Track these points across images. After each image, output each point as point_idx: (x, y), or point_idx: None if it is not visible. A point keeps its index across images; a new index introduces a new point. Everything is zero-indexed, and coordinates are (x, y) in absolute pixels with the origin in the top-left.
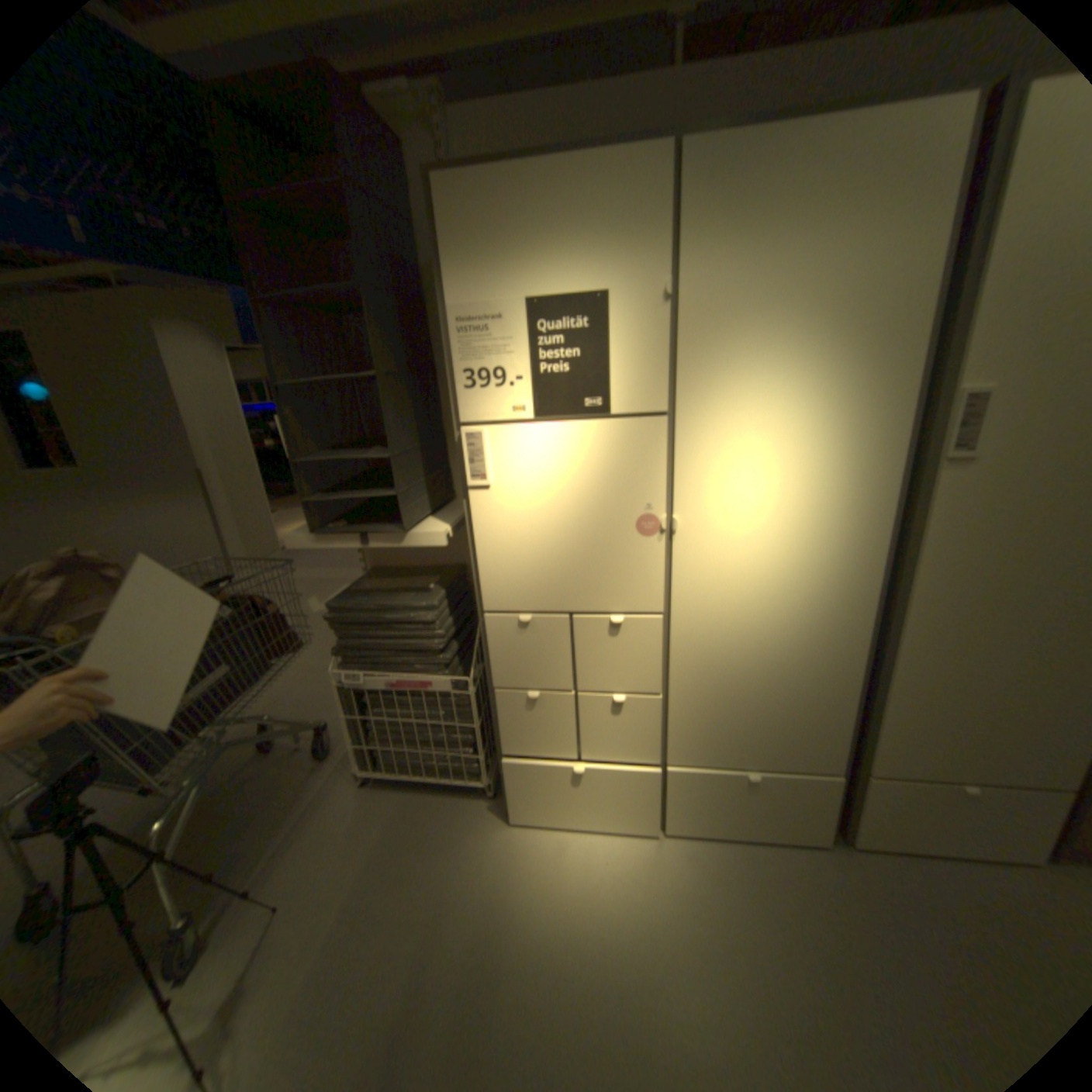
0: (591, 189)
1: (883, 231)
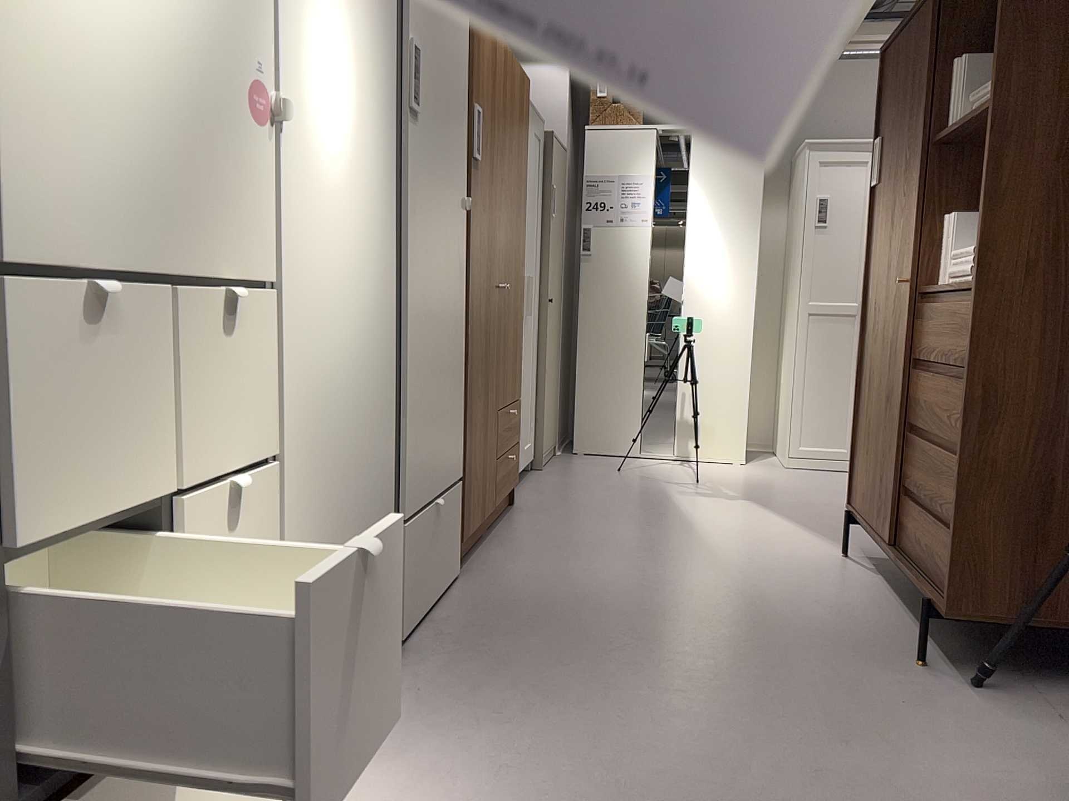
0: None
1: None
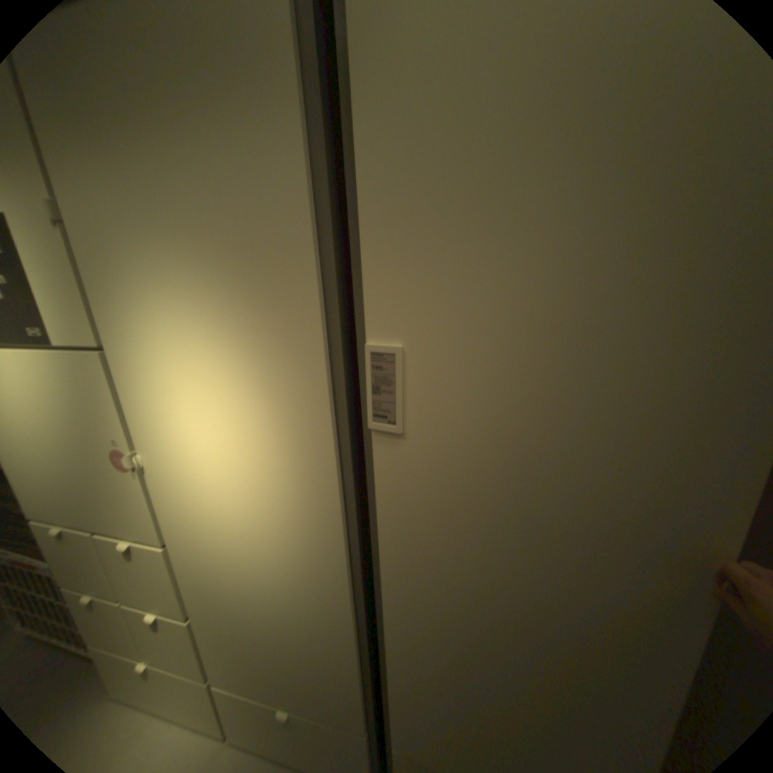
0: None
1: (228, 139)
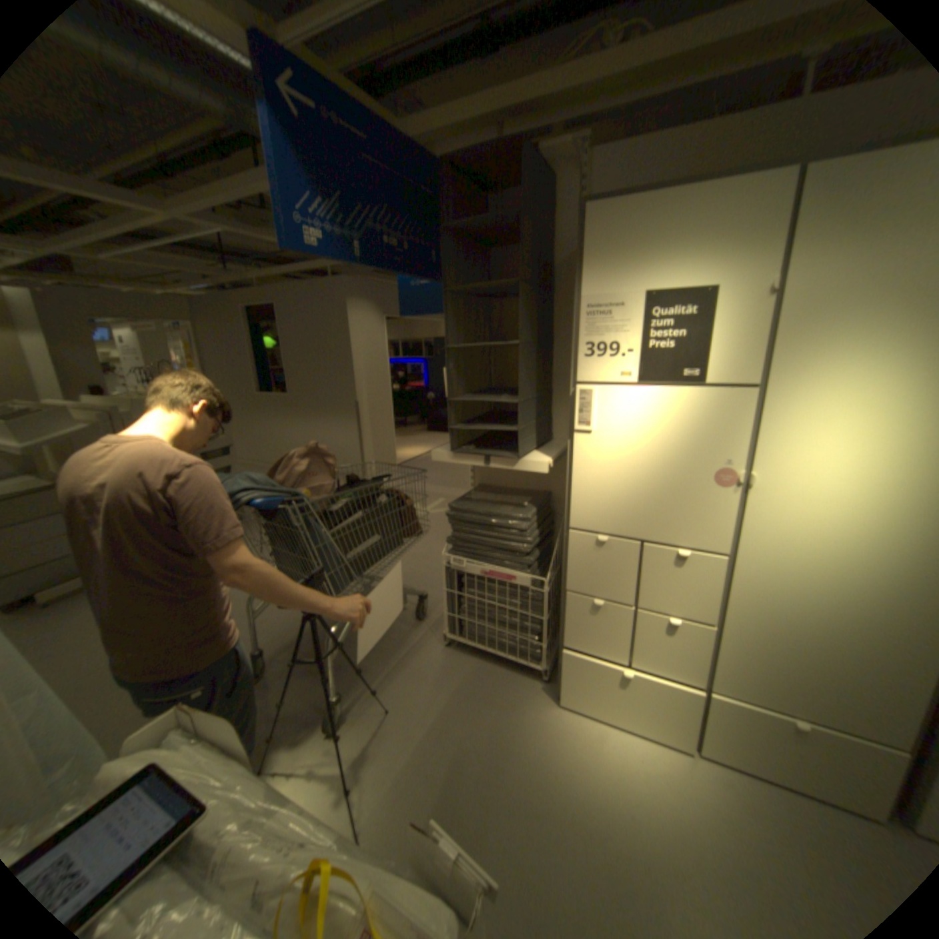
0: (716, 209)
1: None
